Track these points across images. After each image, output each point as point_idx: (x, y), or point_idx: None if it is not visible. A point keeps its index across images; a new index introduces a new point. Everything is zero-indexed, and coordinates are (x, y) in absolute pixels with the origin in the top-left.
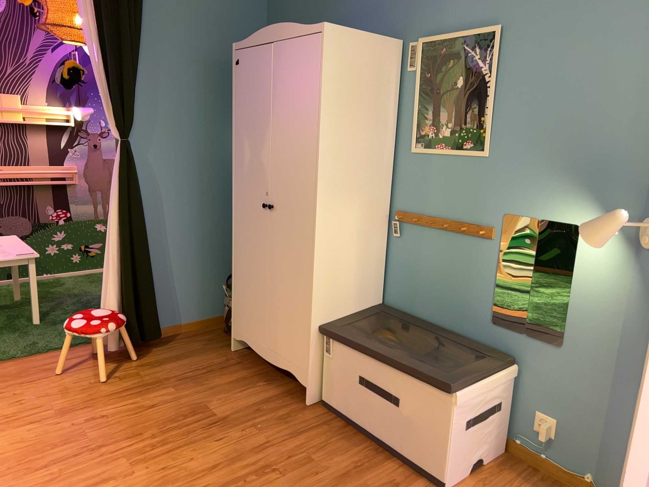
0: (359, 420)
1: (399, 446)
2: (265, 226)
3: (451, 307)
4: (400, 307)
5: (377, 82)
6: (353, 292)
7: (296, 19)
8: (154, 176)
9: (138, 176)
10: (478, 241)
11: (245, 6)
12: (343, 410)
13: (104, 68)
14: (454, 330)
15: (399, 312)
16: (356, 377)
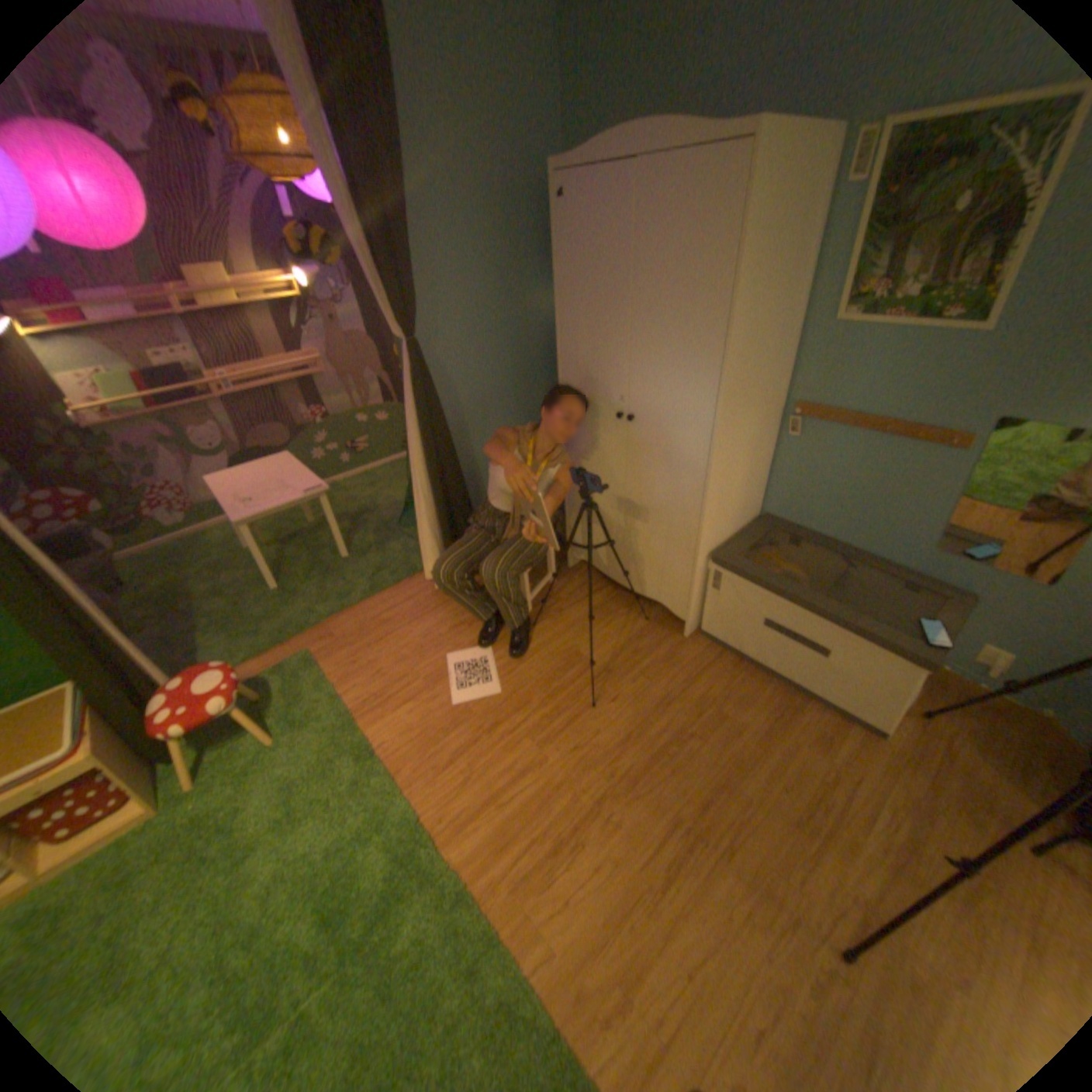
0: (758, 660)
1: (818, 694)
2: (618, 442)
3: (870, 527)
4: (785, 520)
5: (804, 214)
6: (737, 514)
7: (618, 90)
8: (449, 379)
9: (431, 384)
10: (936, 452)
11: (529, 74)
12: (734, 647)
13: (361, 234)
14: (870, 552)
15: (788, 528)
16: (759, 621)
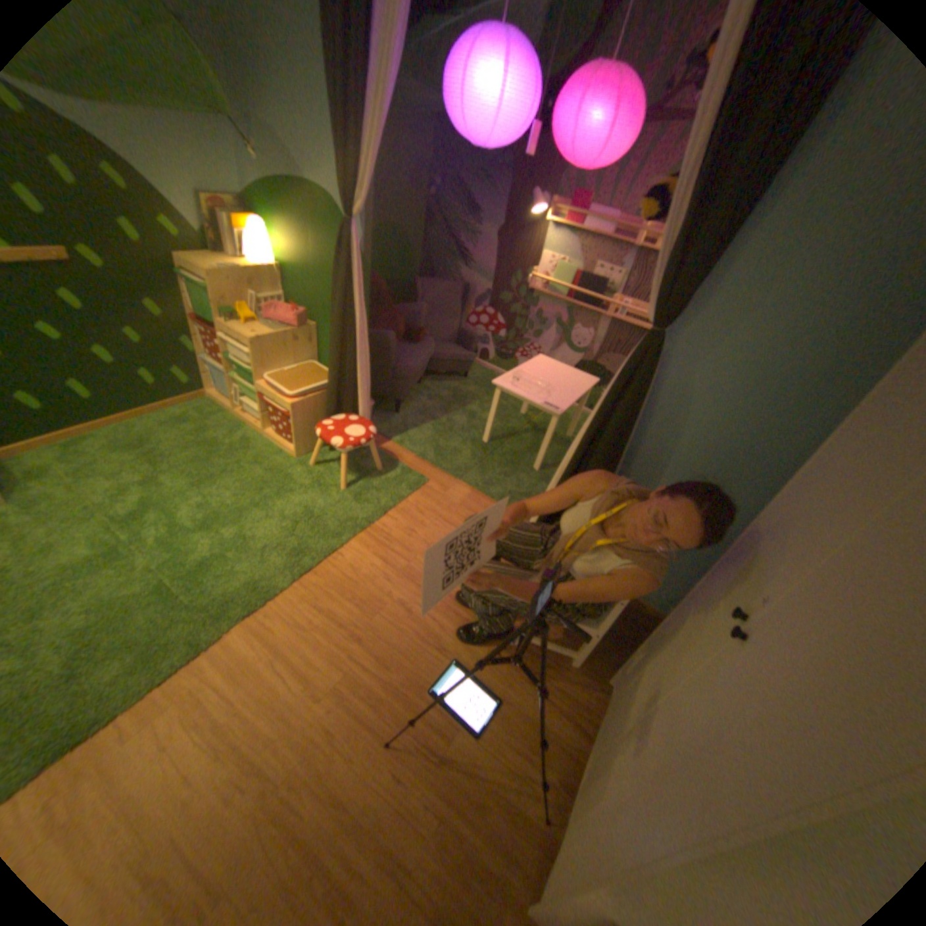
0: None
1: None
2: (715, 648)
3: None
4: None
5: None
6: None
7: None
8: (688, 404)
9: (661, 393)
10: None
11: None
12: None
13: (693, 194)
14: None
15: None
16: None
